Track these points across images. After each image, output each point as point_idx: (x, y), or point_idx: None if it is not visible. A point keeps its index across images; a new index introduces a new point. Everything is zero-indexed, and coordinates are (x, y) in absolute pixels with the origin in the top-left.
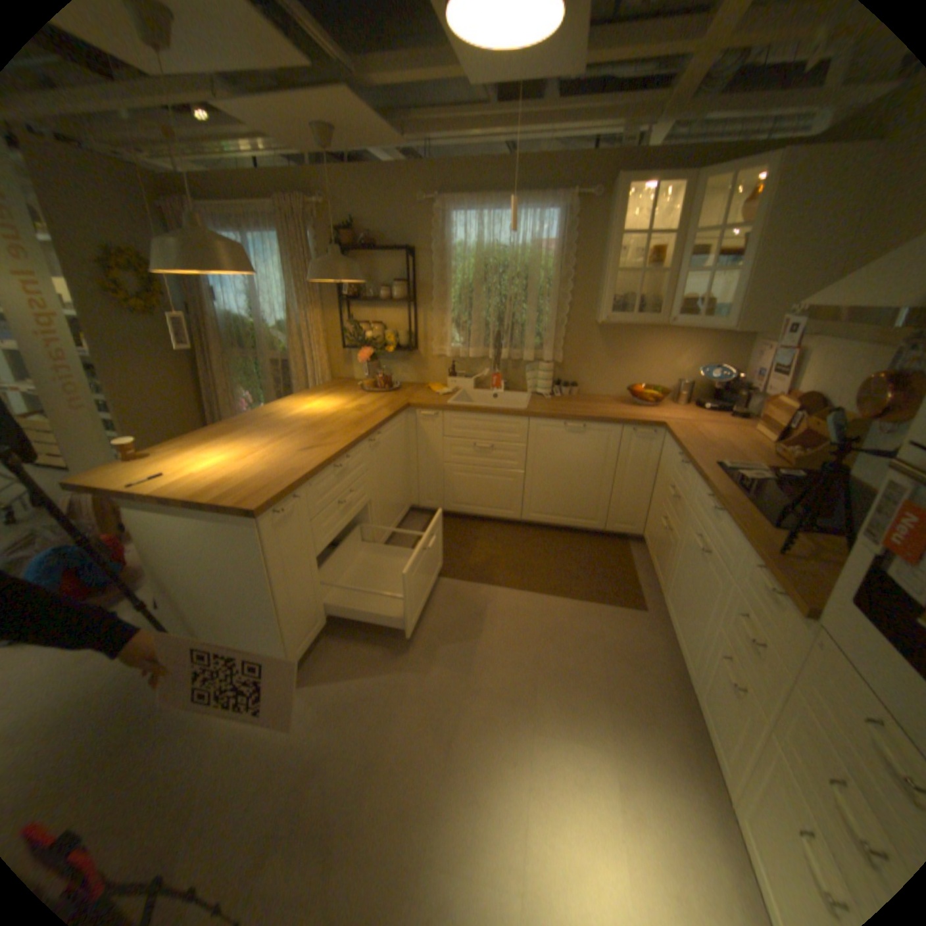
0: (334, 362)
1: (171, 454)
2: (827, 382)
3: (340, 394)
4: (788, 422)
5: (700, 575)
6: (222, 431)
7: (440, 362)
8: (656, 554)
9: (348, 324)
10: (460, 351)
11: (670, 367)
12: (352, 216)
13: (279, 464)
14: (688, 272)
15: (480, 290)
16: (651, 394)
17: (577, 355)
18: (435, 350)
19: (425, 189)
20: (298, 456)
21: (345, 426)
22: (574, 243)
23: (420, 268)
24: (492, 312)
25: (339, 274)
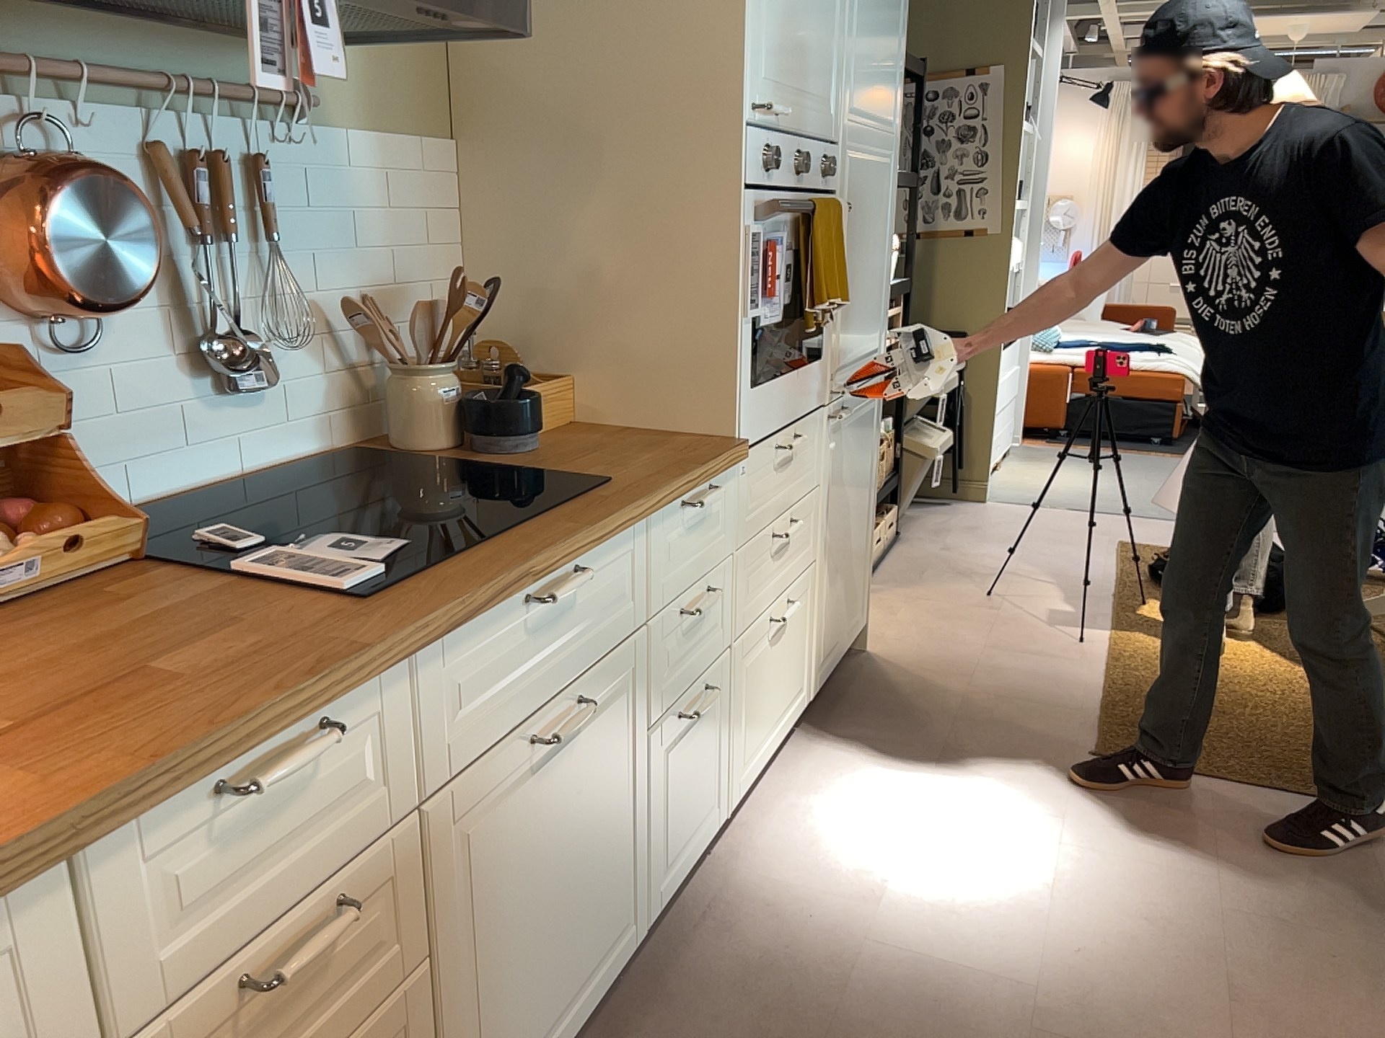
0: None
1: None
2: None
3: None
4: None
5: (566, 798)
6: None
7: None
8: None
9: None
10: None
11: None
12: None
13: None
14: None
15: None
16: None
17: None
18: None
19: None
20: None
21: None
22: None
23: None
24: None
25: None
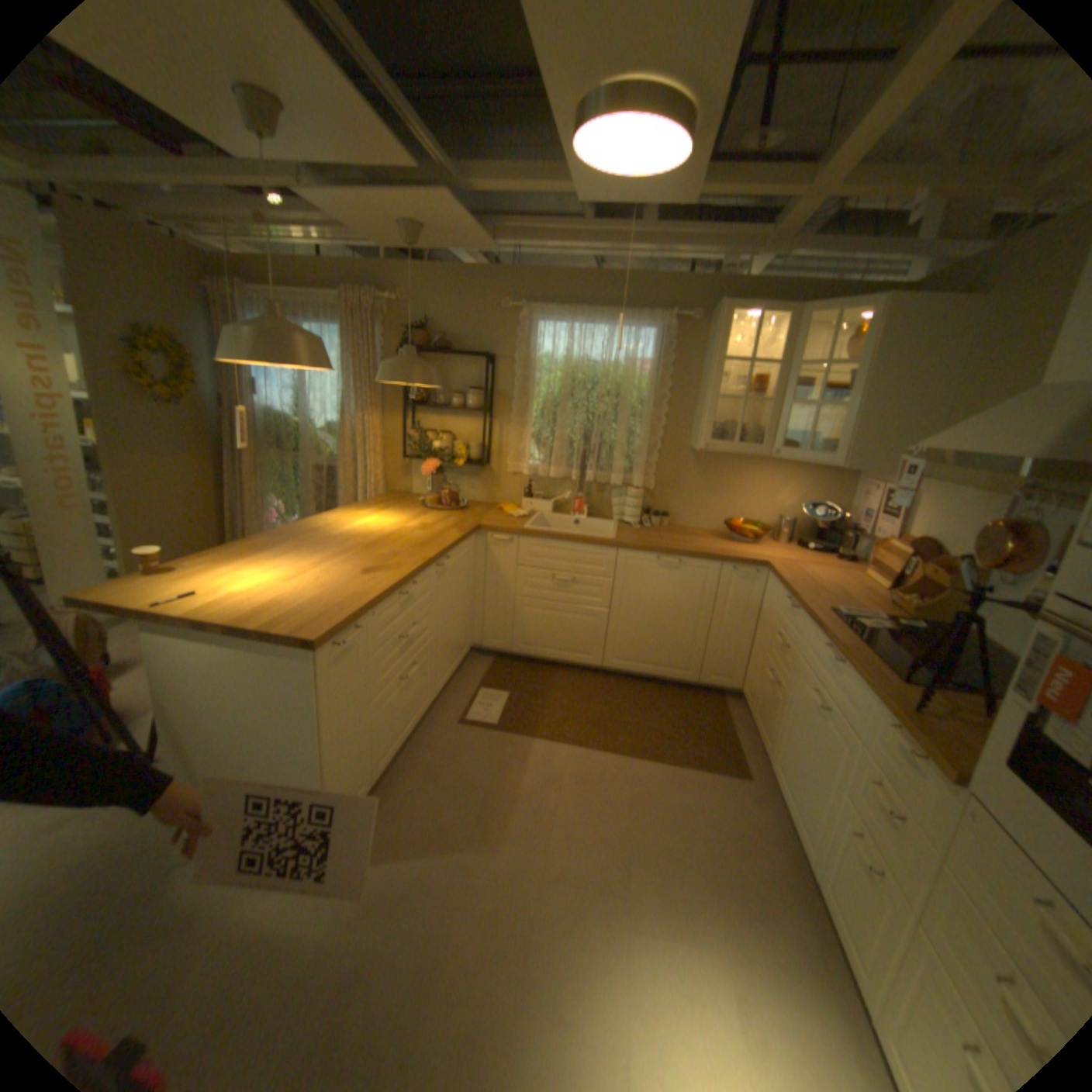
0: (390, 472)
1: (202, 570)
2: (940, 527)
3: (398, 509)
4: (901, 568)
5: (818, 737)
6: (262, 545)
7: (515, 480)
8: (759, 712)
9: (411, 431)
10: (539, 470)
11: (770, 501)
12: (428, 316)
13: (337, 587)
14: (792, 404)
15: (566, 405)
16: (751, 530)
17: (669, 483)
18: (510, 466)
19: (512, 296)
20: (359, 578)
21: (410, 547)
22: (671, 364)
23: (500, 376)
24: (578, 430)
25: (415, 377)
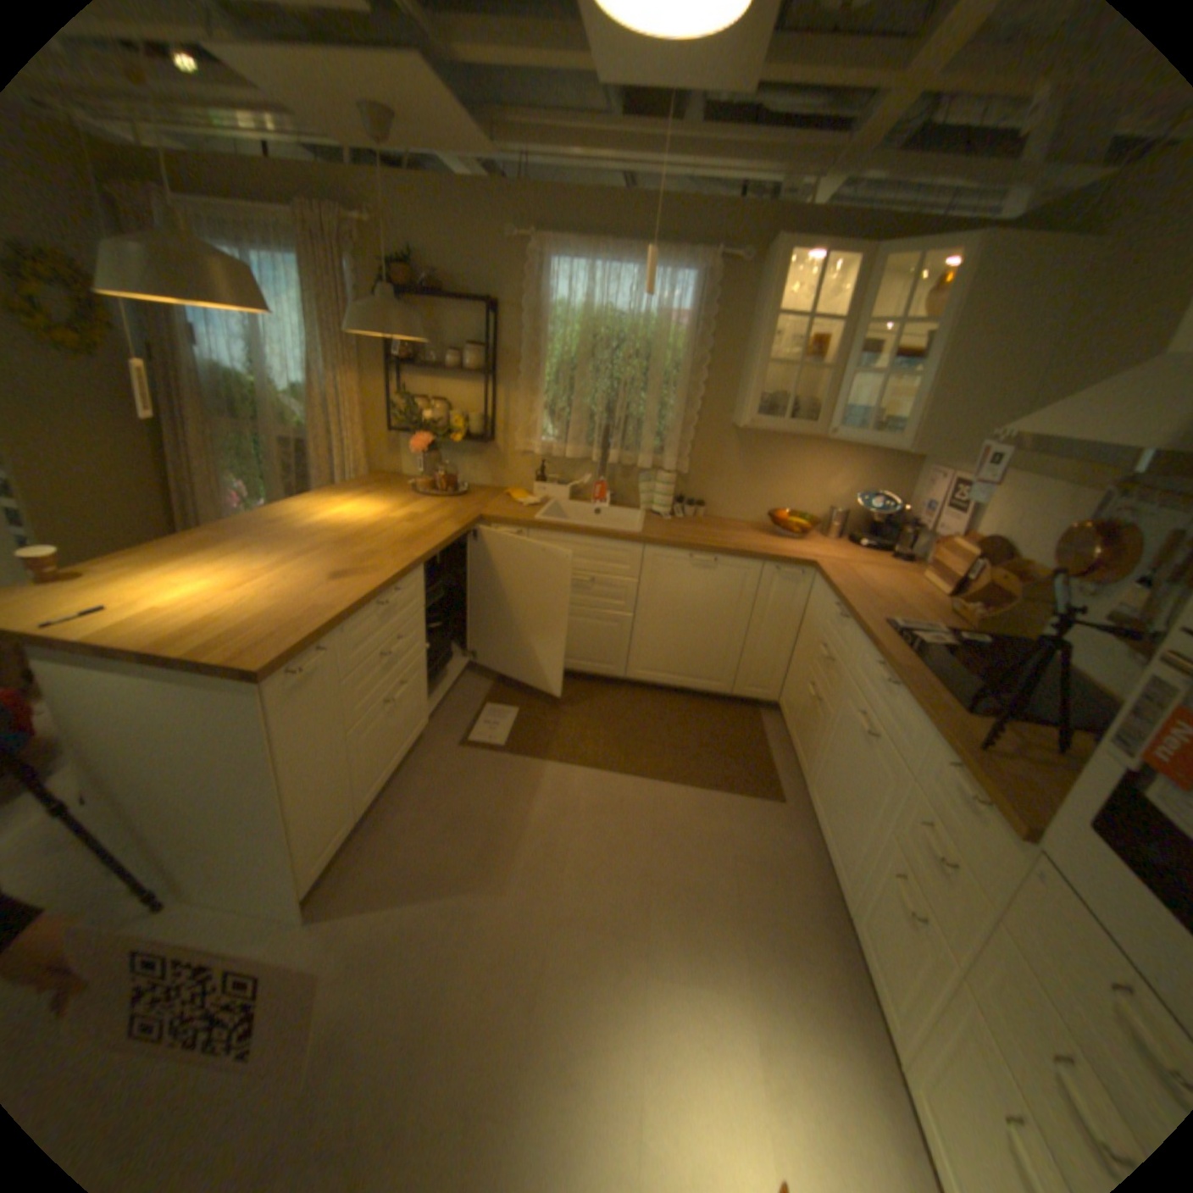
0: (375, 448)
1: (120, 574)
2: (1015, 525)
3: (383, 494)
4: (966, 572)
5: (863, 764)
6: (205, 541)
7: (526, 460)
8: (797, 729)
9: (398, 397)
10: (554, 448)
11: (821, 490)
12: (412, 246)
13: (296, 597)
14: (857, 373)
15: (586, 368)
16: (799, 524)
17: (707, 466)
18: (519, 443)
19: (519, 221)
20: (326, 585)
21: (393, 544)
22: (714, 319)
23: (506, 329)
24: (601, 400)
25: (394, 326)
